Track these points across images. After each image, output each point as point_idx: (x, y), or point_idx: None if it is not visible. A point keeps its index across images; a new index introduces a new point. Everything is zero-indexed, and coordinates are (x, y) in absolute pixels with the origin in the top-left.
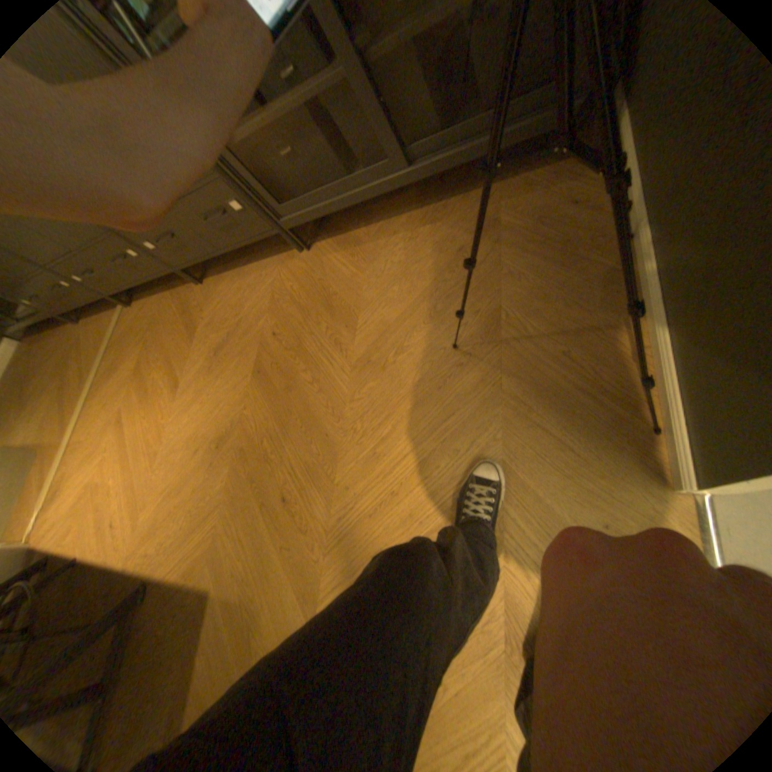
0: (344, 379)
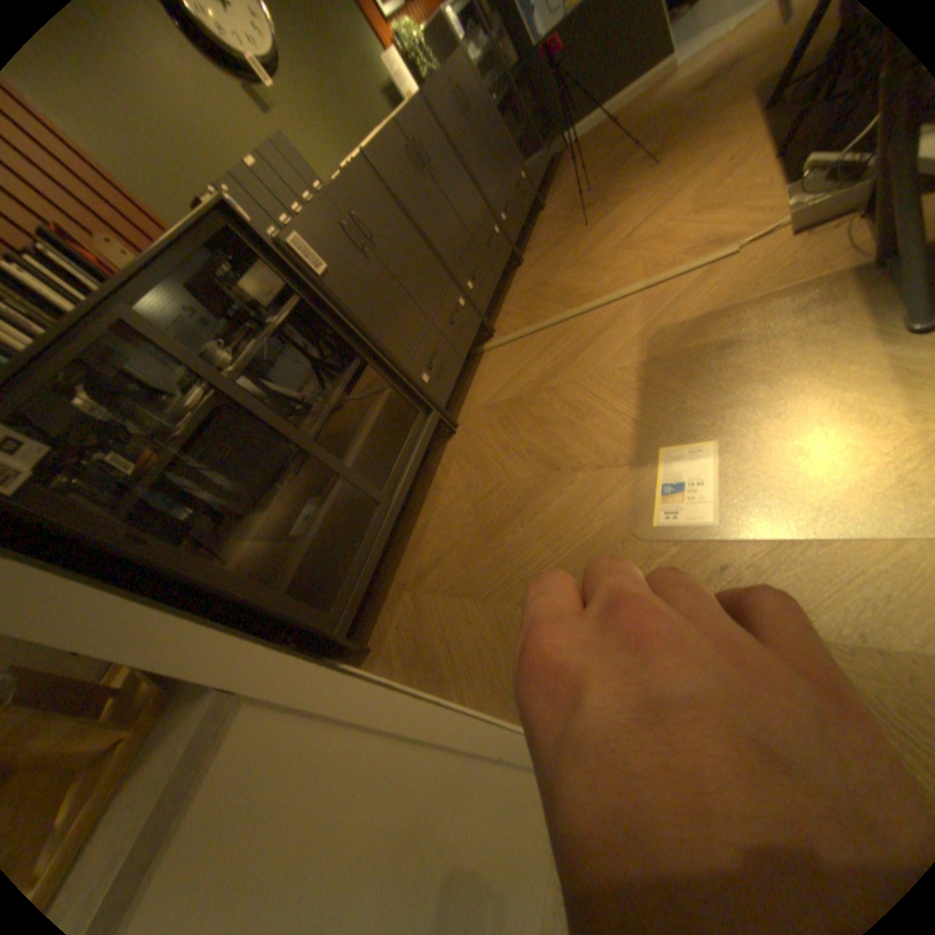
0: (629, 137)
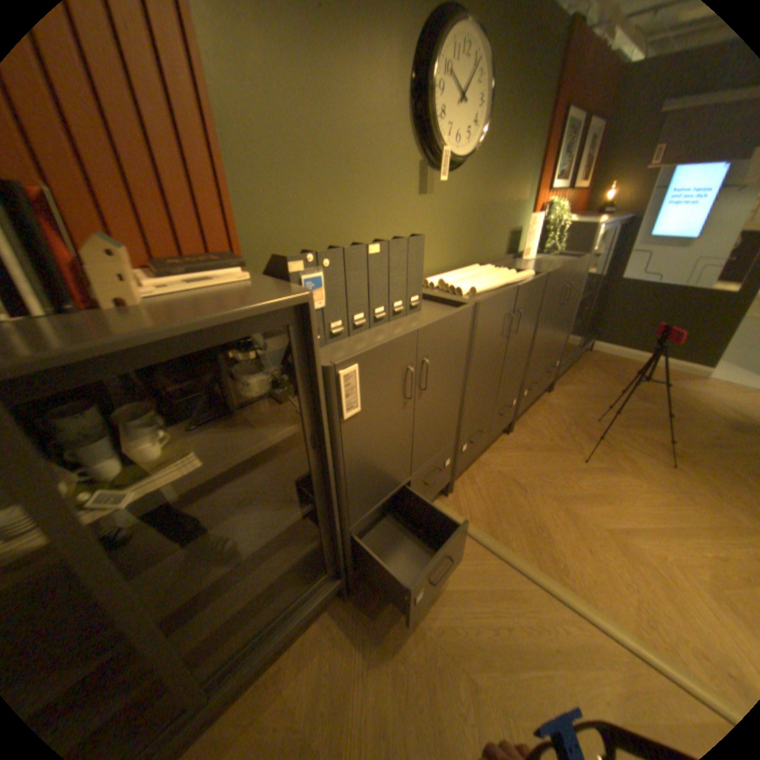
0: (649, 406)
